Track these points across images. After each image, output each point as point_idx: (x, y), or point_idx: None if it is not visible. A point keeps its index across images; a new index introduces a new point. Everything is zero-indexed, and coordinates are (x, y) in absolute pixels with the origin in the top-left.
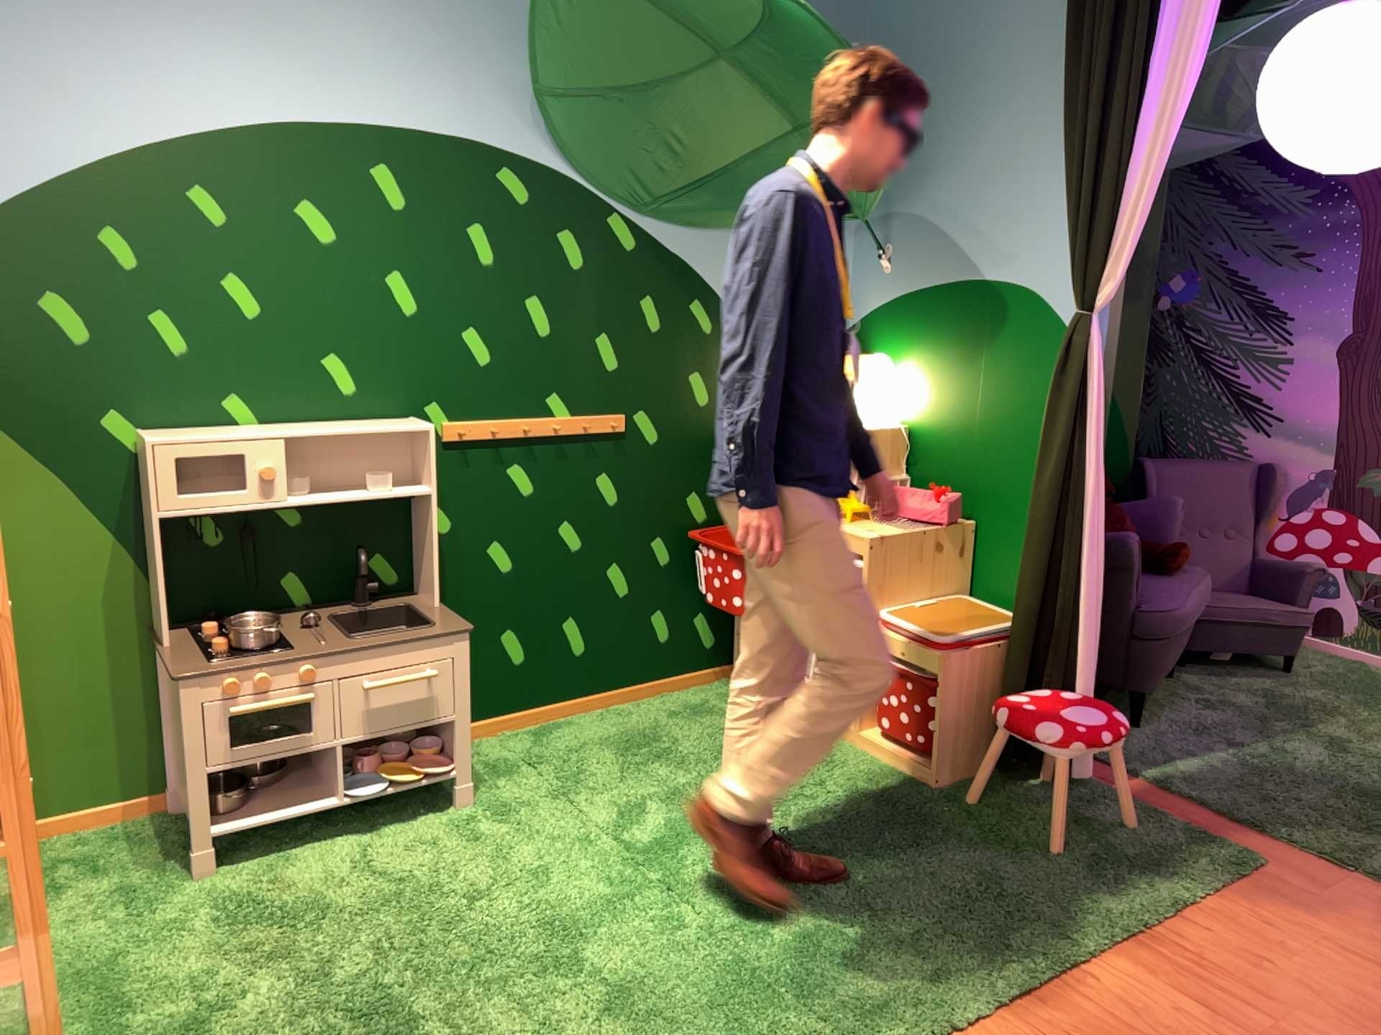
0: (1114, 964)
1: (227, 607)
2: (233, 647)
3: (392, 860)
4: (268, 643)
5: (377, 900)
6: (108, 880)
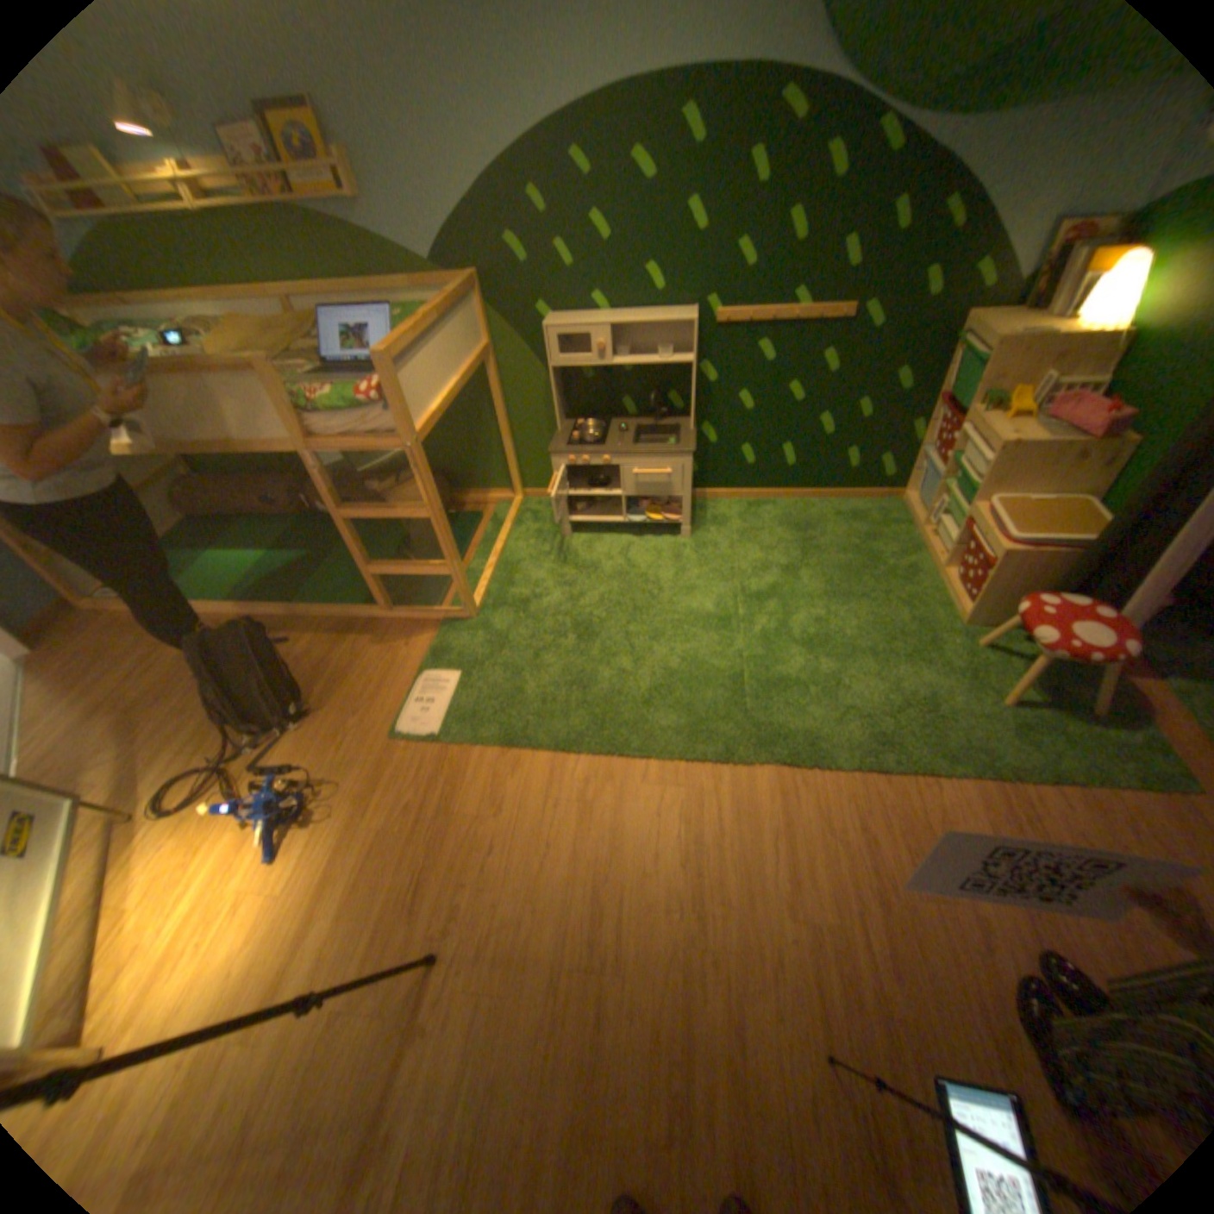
0: (962, 790)
1: (595, 412)
2: (578, 441)
3: (635, 556)
4: (592, 442)
5: (617, 574)
6: (536, 526)
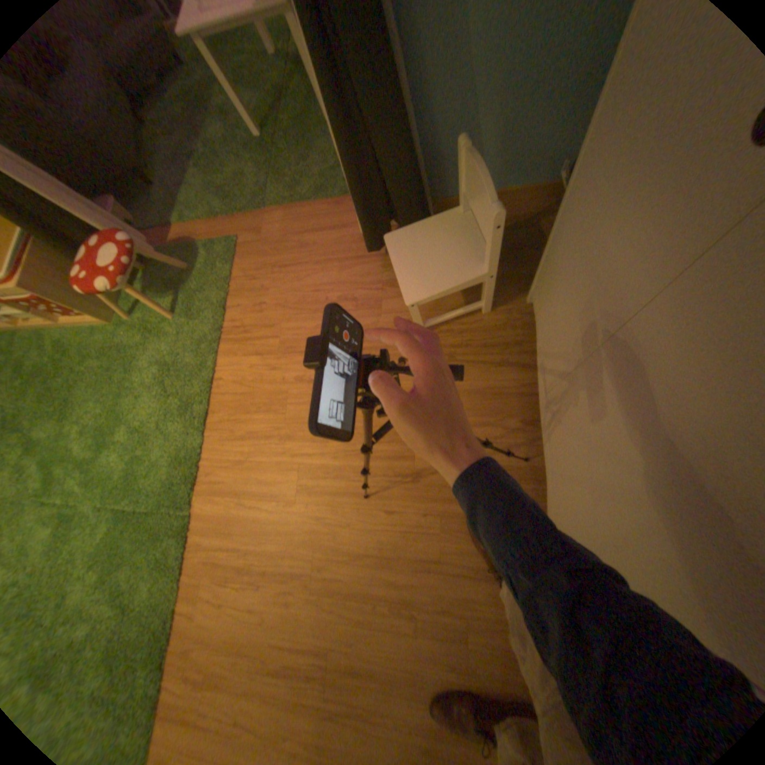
0: (221, 365)
1: None
2: None
3: None
4: None
5: None
6: None
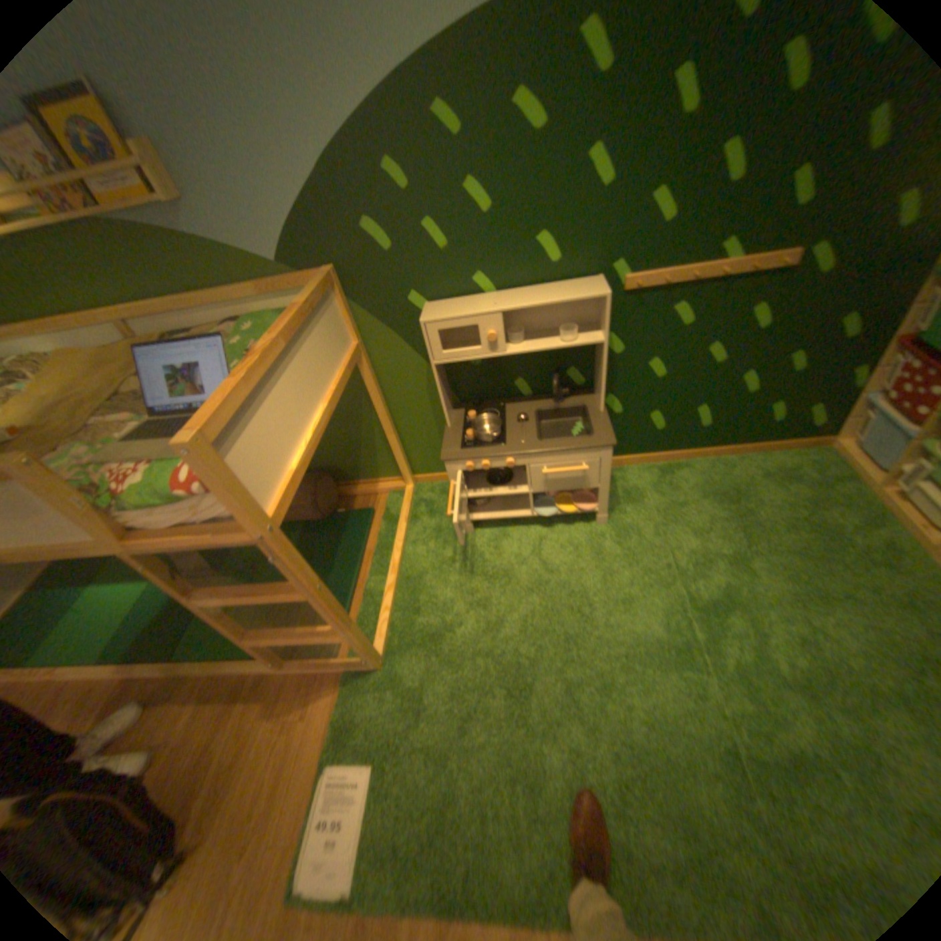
0: None
1: (485, 396)
2: (474, 438)
3: (551, 553)
4: (491, 439)
5: (536, 582)
6: (434, 519)
